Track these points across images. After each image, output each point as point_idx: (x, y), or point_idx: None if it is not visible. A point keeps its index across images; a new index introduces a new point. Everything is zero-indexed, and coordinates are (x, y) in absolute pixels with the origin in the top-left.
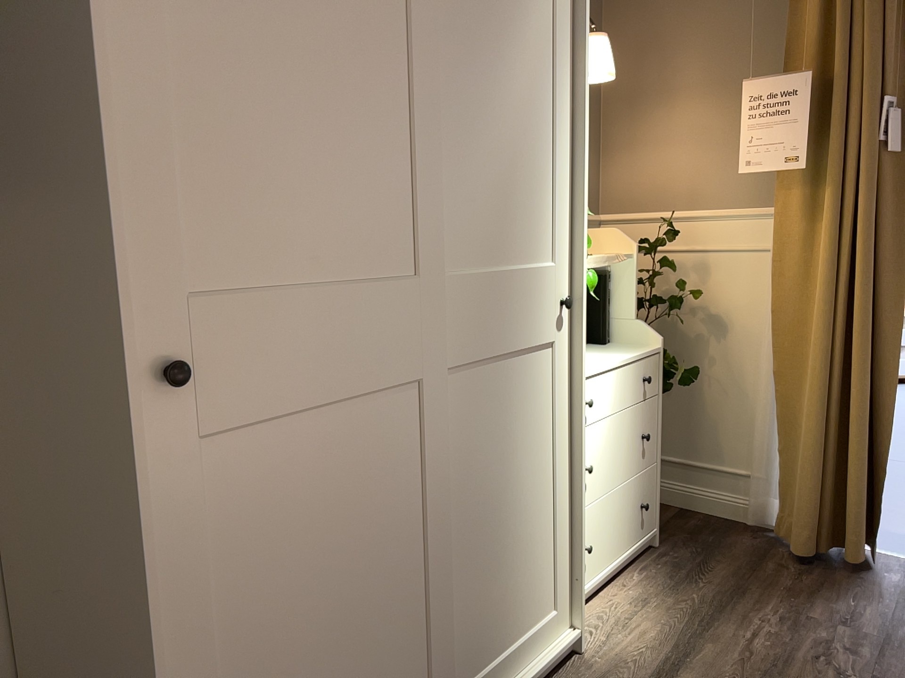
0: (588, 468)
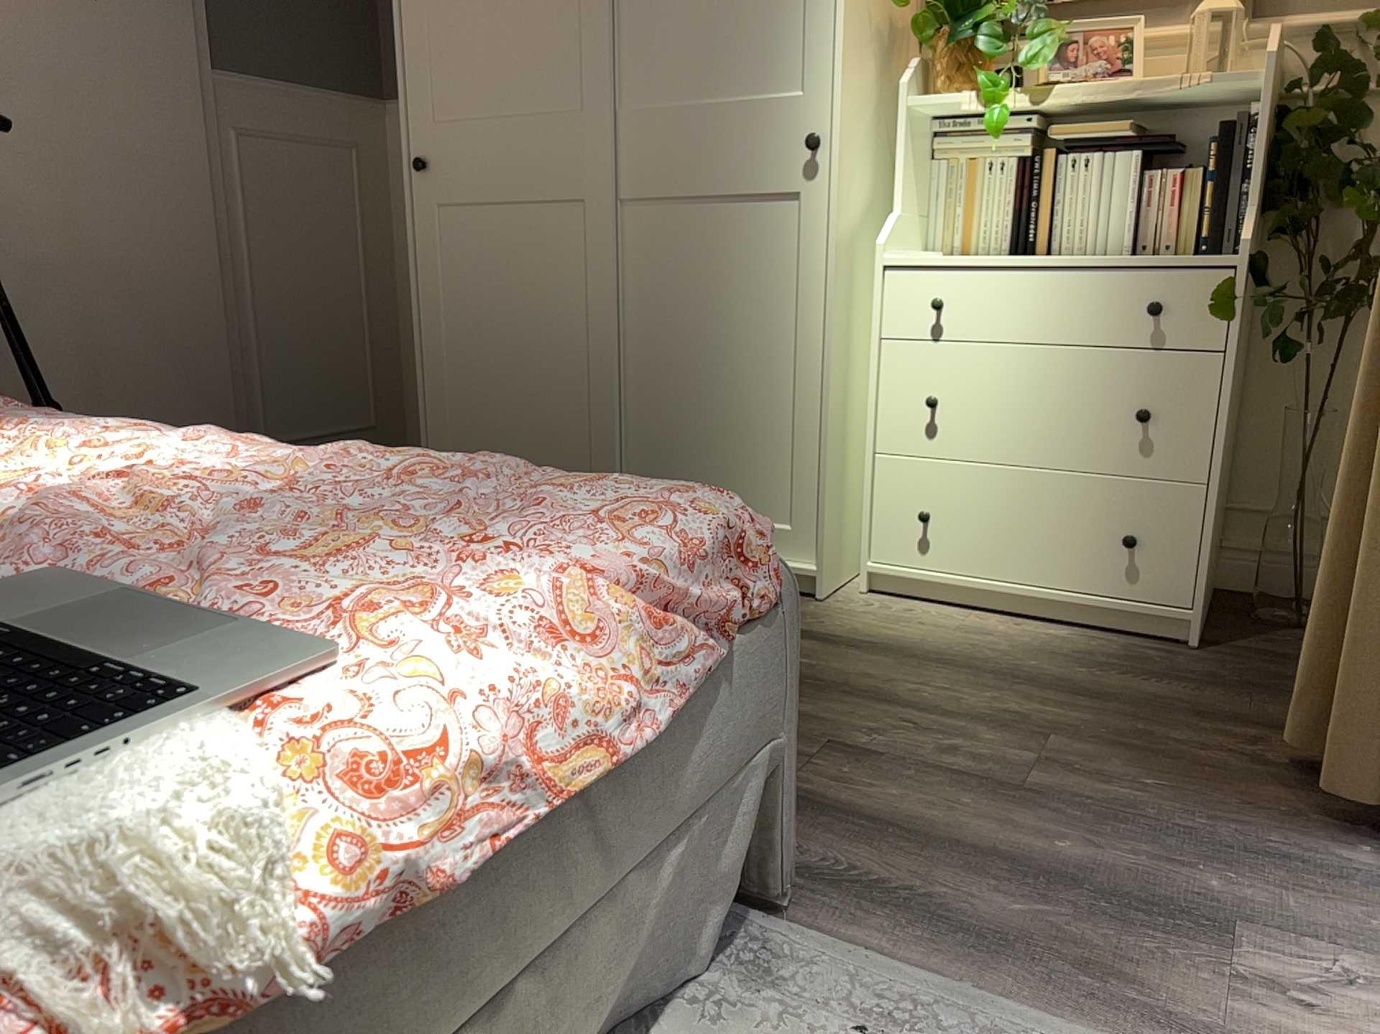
0: (929, 403)
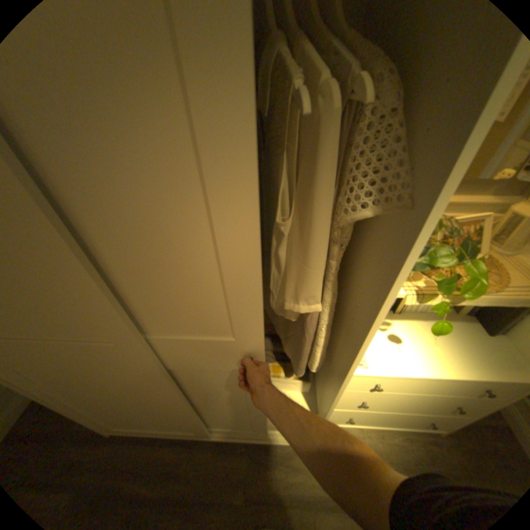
0: (363, 408)
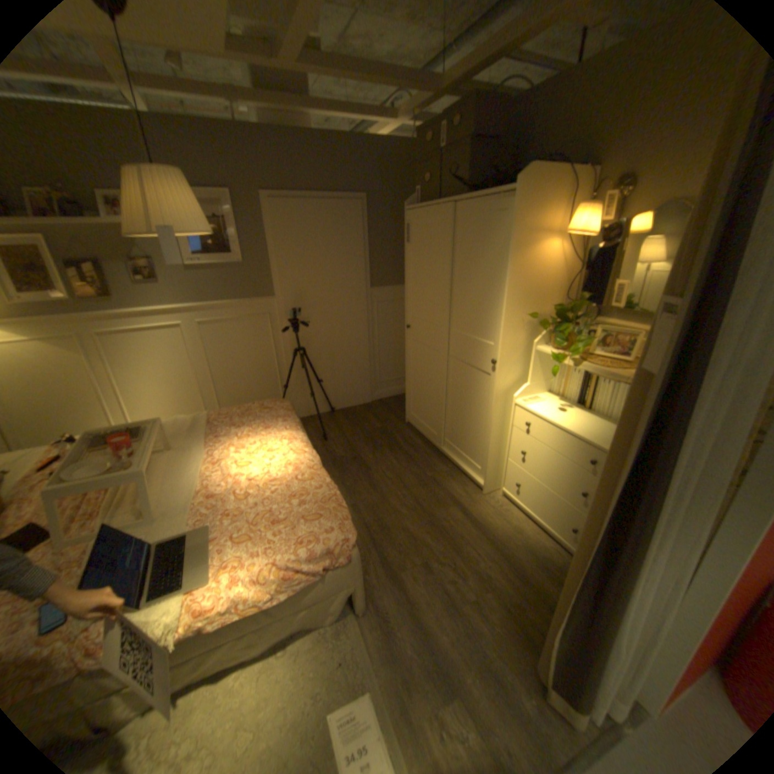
0: (521, 453)
